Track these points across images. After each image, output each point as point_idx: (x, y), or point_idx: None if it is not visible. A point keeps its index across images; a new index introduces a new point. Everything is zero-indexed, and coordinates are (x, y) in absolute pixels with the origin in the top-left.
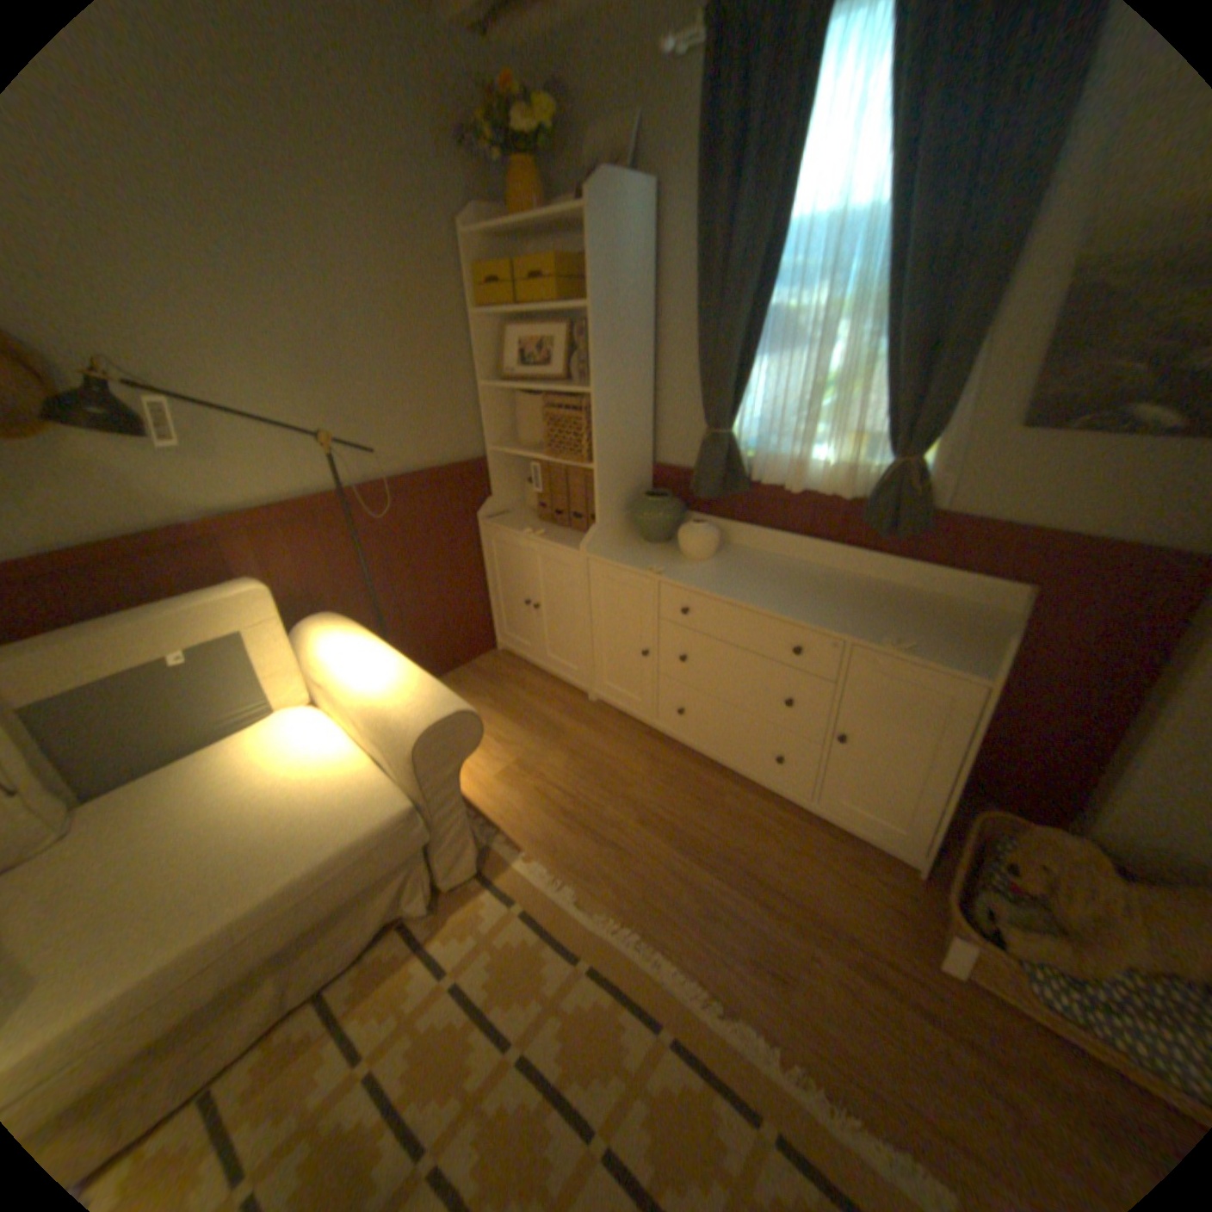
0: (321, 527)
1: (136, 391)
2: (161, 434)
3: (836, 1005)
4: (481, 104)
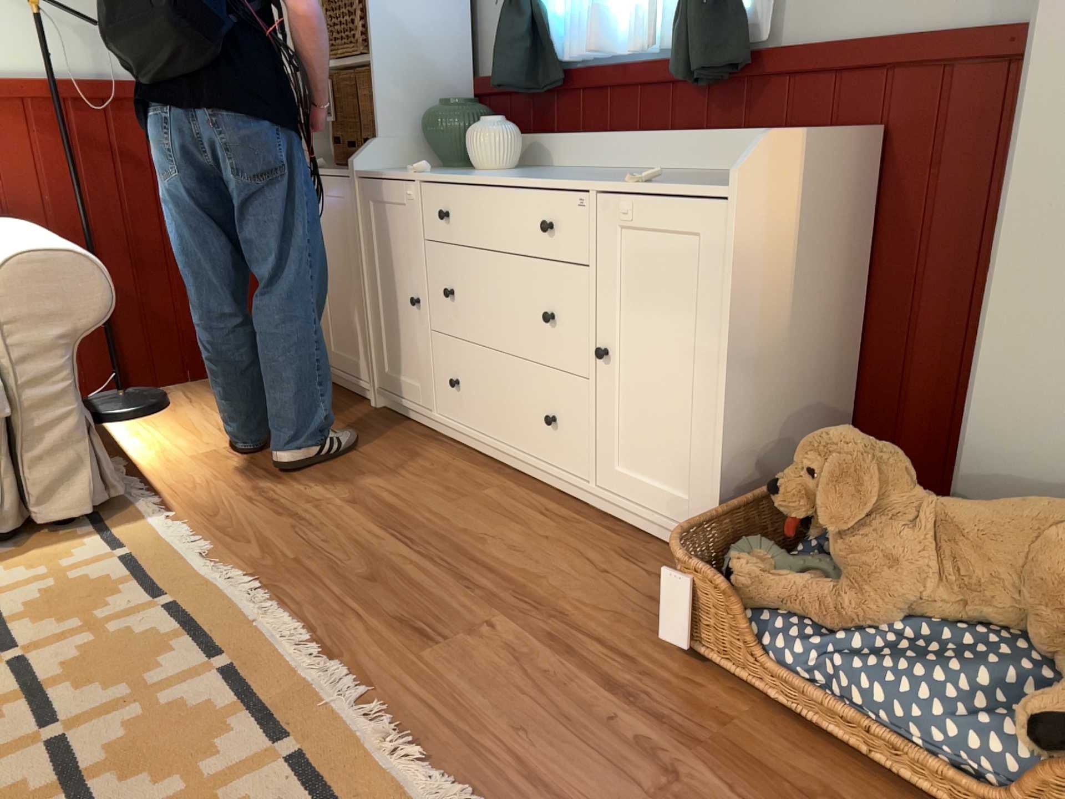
0: (34, 126)
1: None
2: None
3: (484, 663)
4: None
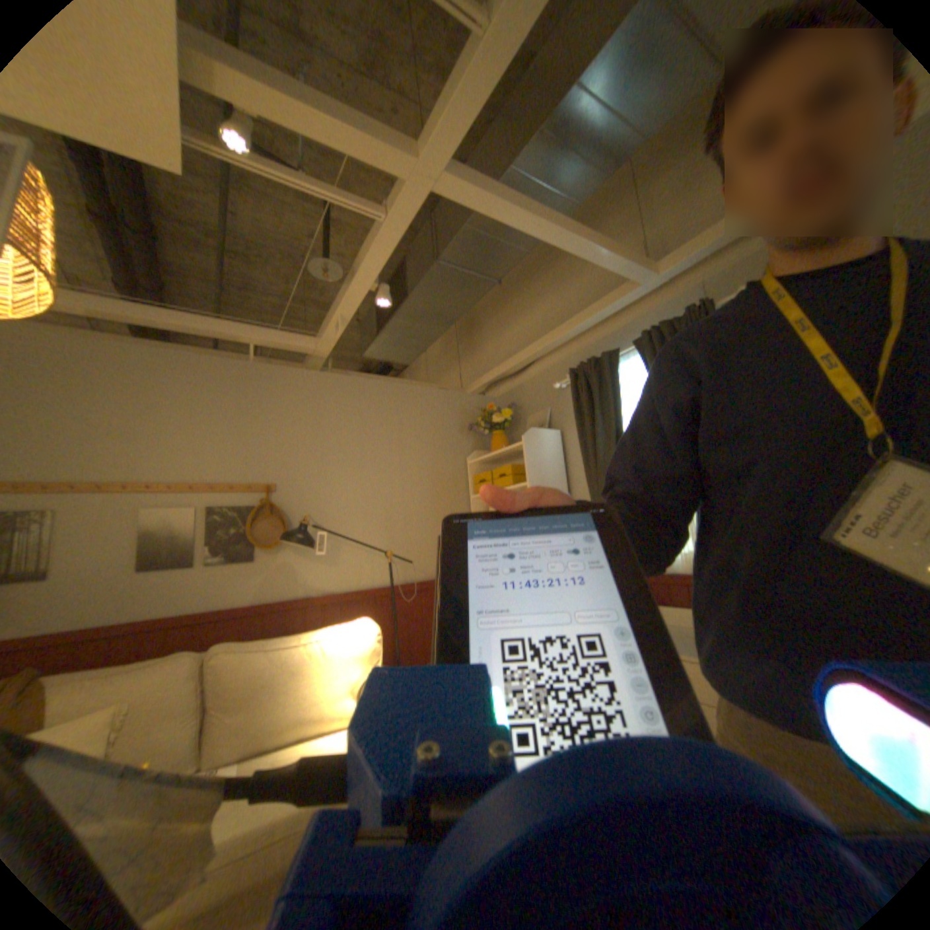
0: (377, 608)
1: (314, 532)
2: (317, 552)
3: None
4: (480, 416)
